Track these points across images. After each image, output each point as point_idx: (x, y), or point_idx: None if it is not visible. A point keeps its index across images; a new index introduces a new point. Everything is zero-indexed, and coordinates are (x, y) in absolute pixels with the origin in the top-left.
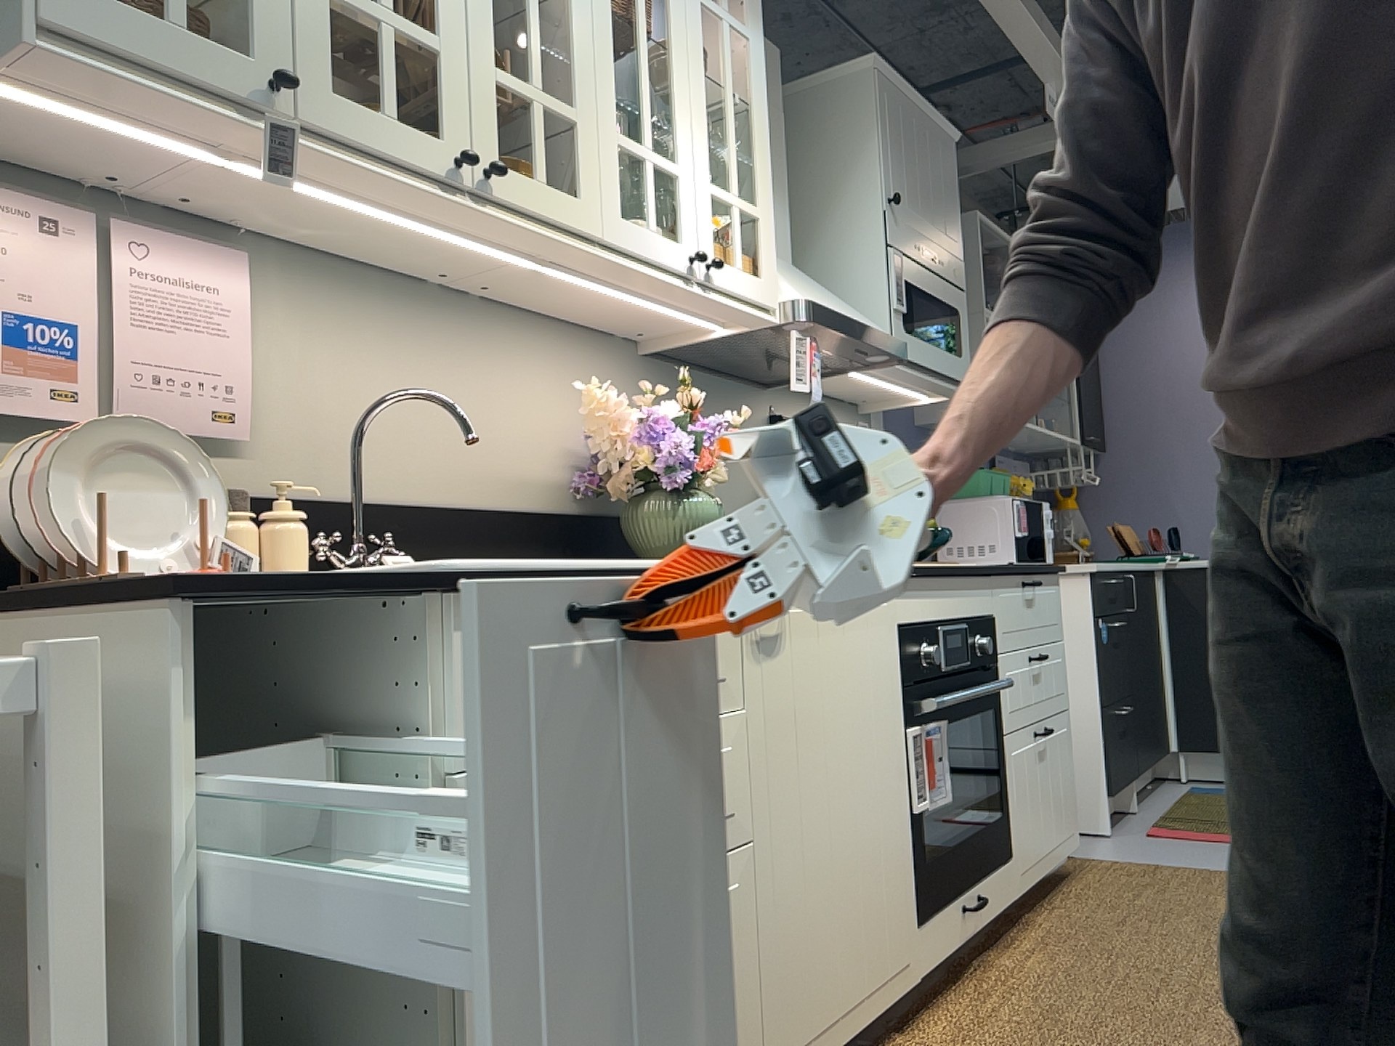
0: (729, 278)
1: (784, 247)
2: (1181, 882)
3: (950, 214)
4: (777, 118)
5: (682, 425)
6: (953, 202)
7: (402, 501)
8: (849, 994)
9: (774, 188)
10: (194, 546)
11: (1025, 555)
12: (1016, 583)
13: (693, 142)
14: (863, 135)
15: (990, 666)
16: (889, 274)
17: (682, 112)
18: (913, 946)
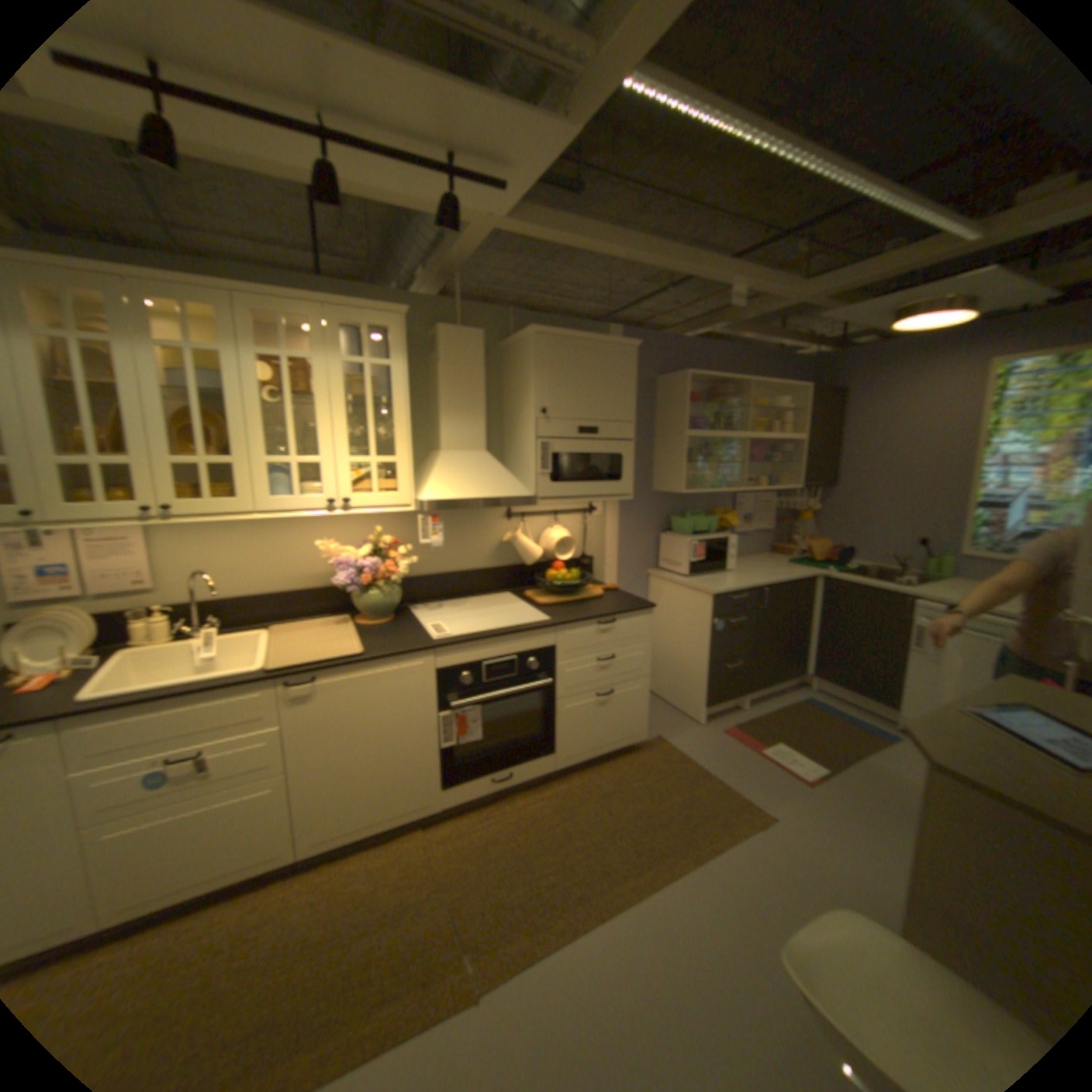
0: (367, 501)
1: (477, 444)
2: (679, 779)
3: (618, 398)
4: (475, 372)
5: (380, 555)
6: (624, 388)
7: (243, 595)
8: (370, 820)
9: (469, 414)
10: (87, 651)
11: (699, 571)
12: (588, 624)
13: (336, 441)
14: (532, 372)
15: (544, 670)
16: (536, 454)
17: (326, 428)
18: (435, 799)
